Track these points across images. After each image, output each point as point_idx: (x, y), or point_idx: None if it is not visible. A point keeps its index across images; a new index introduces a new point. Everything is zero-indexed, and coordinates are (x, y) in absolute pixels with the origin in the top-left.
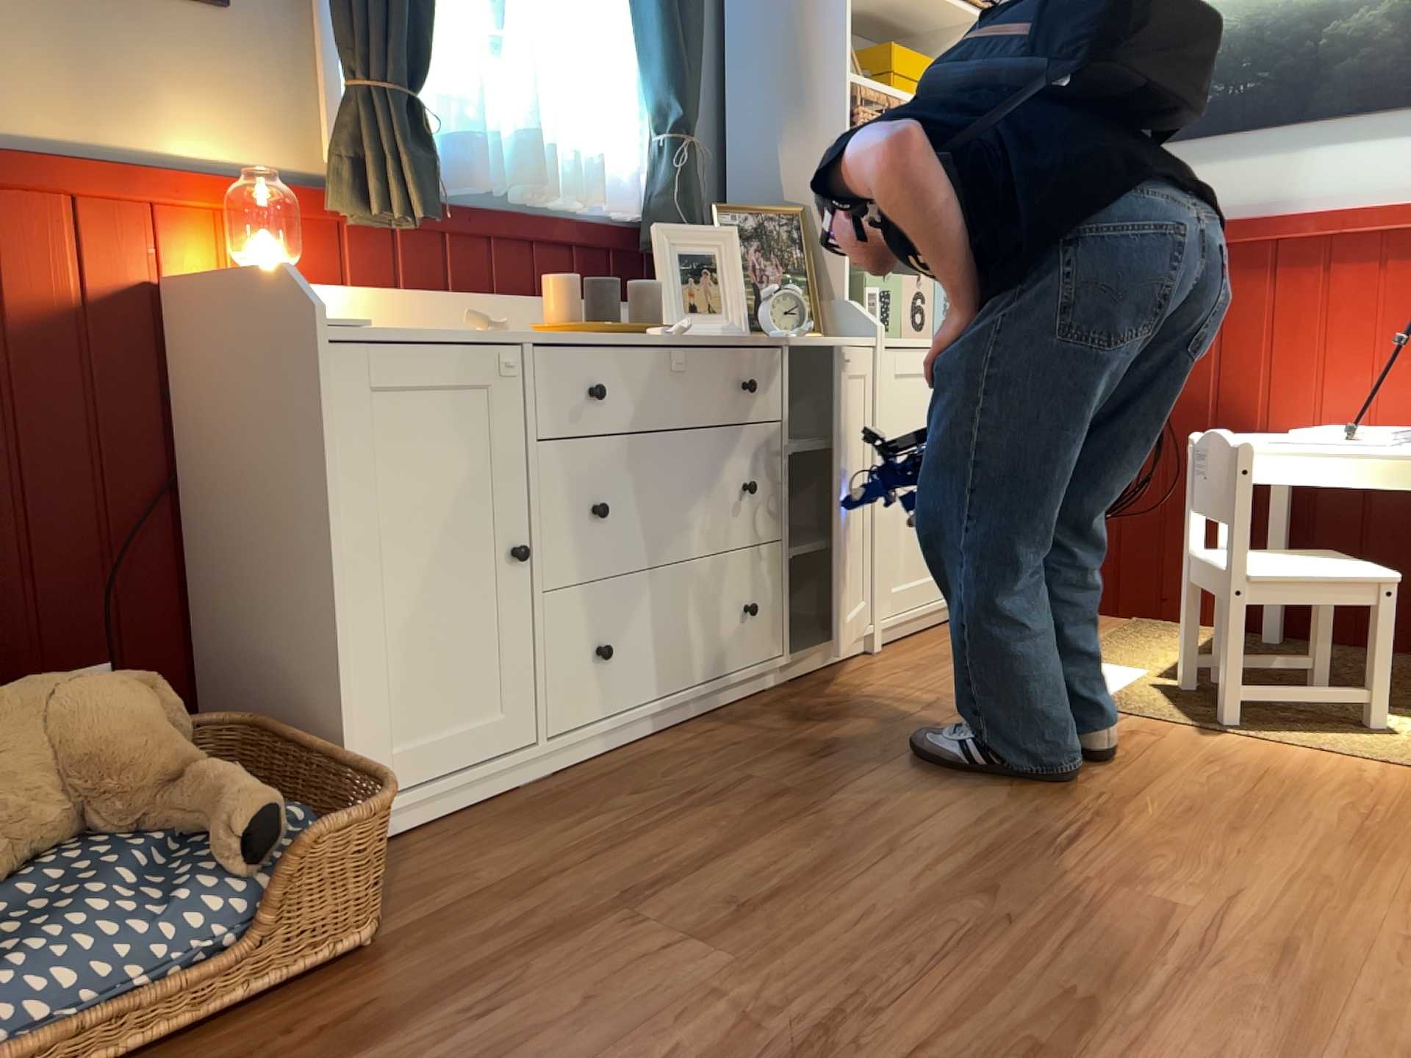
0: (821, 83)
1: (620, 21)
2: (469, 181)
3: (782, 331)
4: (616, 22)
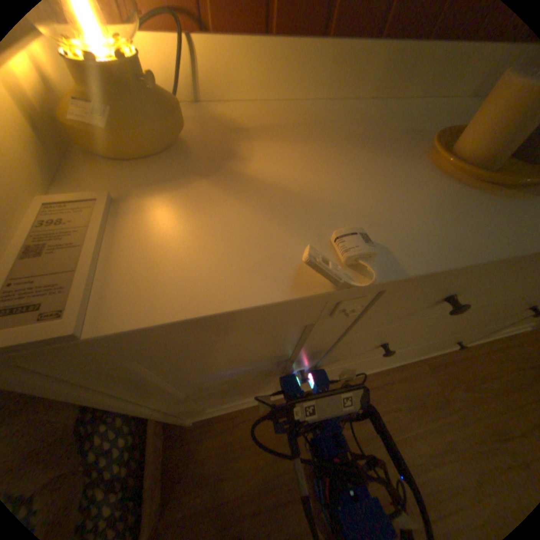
0: None
1: None
2: None
3: None
4: None
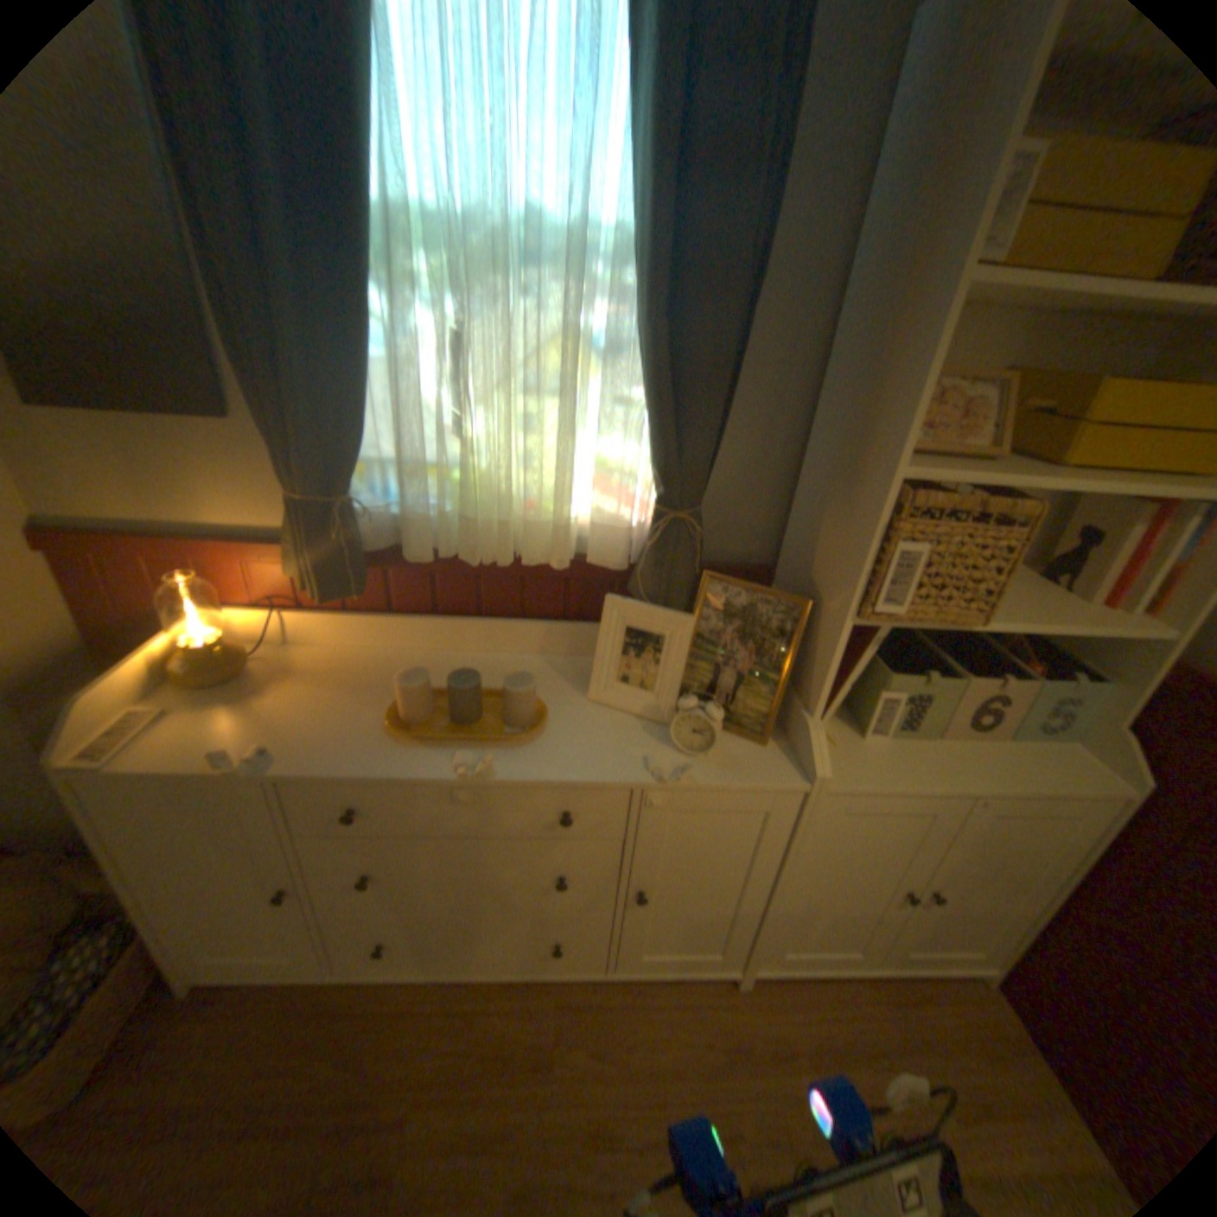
0: (875, 467)
1: (631, 373)
2: (410, 553)
3: (655, 765)
4: (632, 373)
